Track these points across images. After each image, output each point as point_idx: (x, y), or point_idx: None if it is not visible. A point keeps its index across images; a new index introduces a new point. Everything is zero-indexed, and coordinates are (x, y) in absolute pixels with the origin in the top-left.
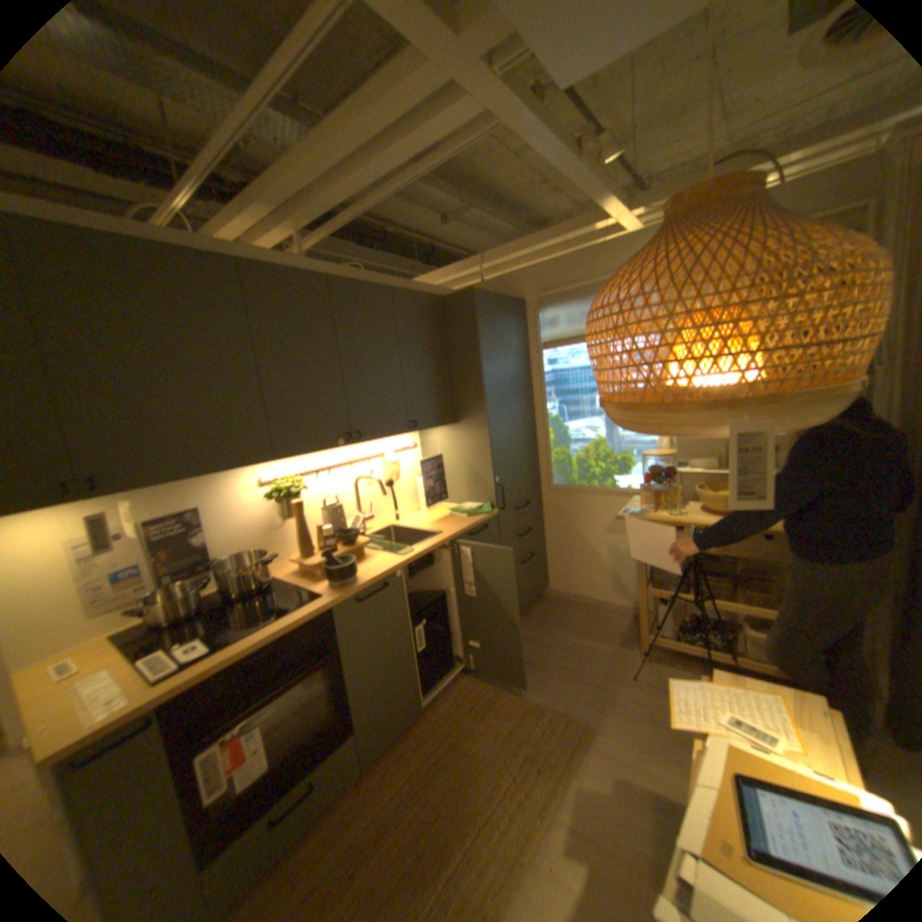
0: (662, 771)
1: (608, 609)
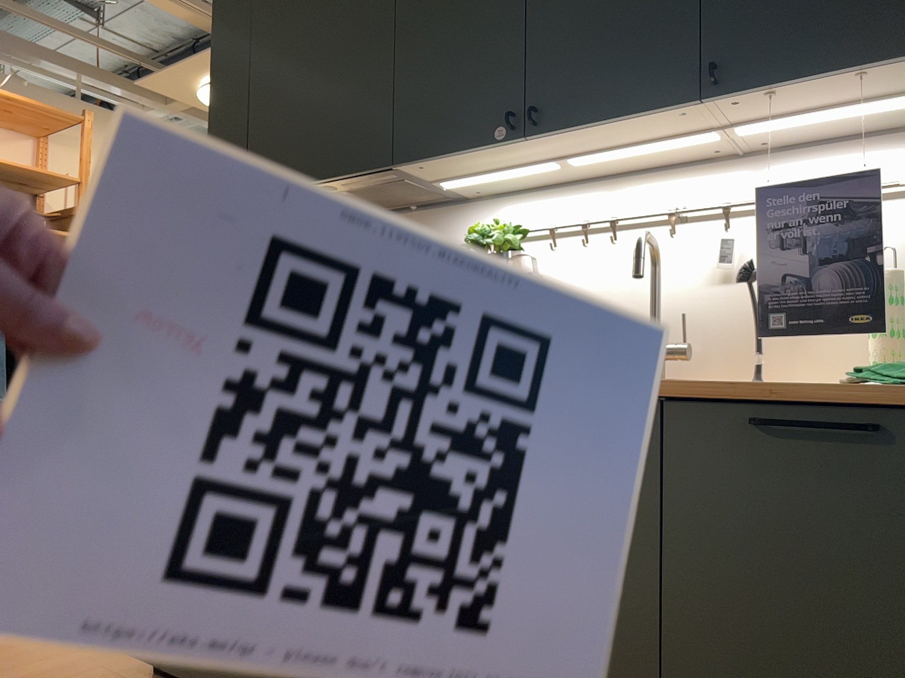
0: None
1: None
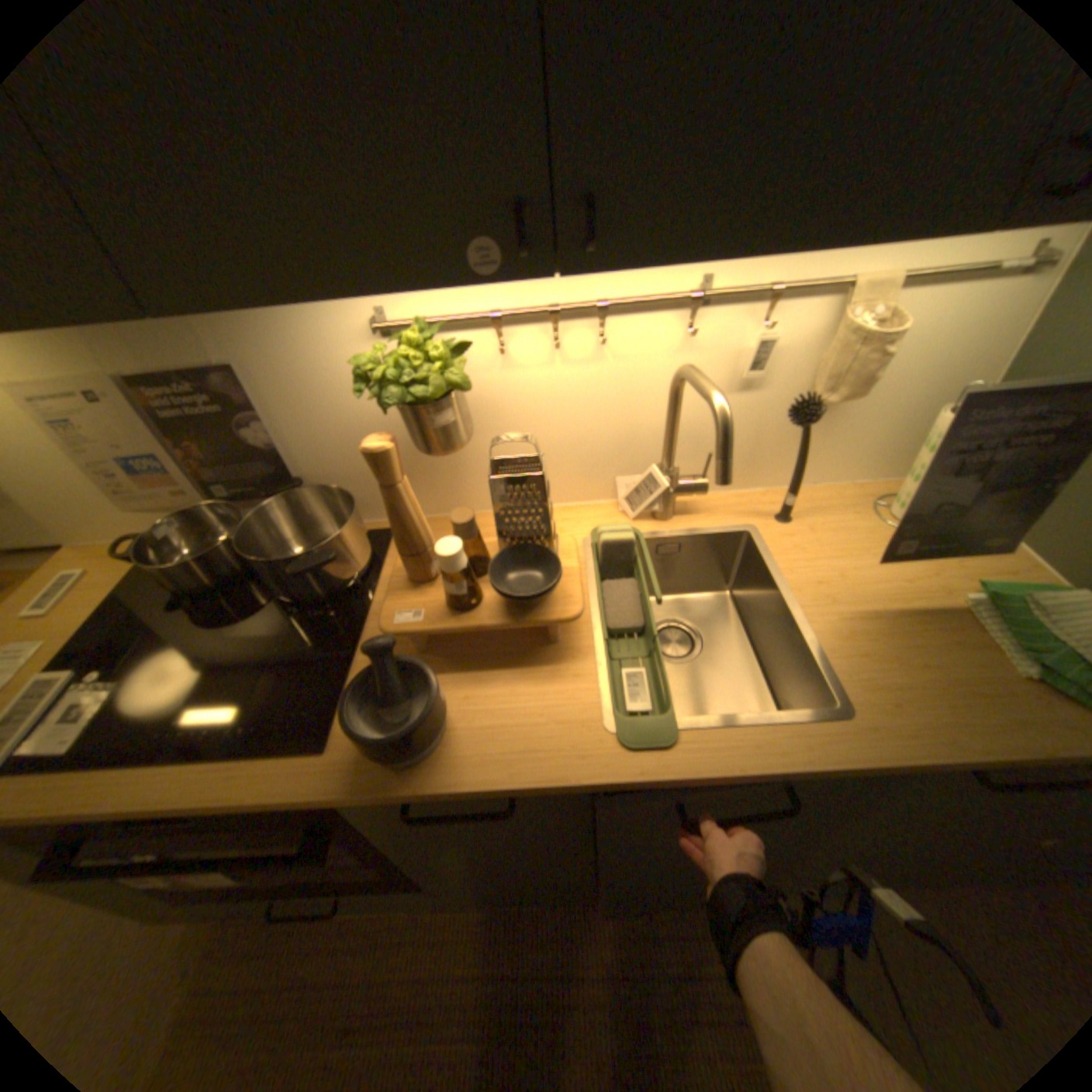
0: None
1: None
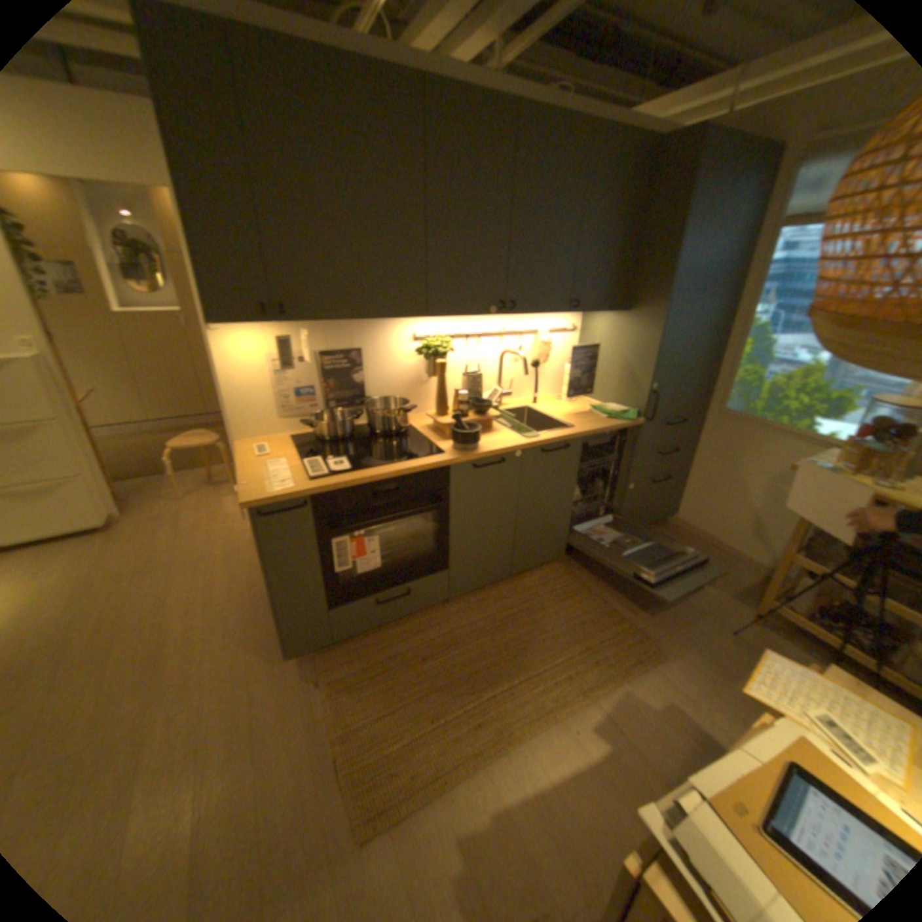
0: (725, 720)
1: (739, 559)
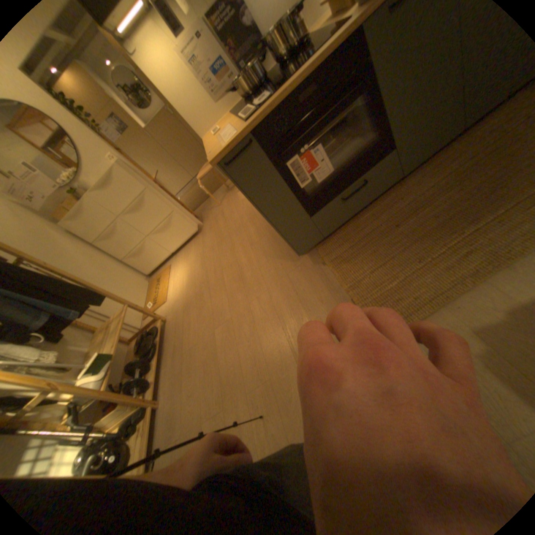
0: None
1: None
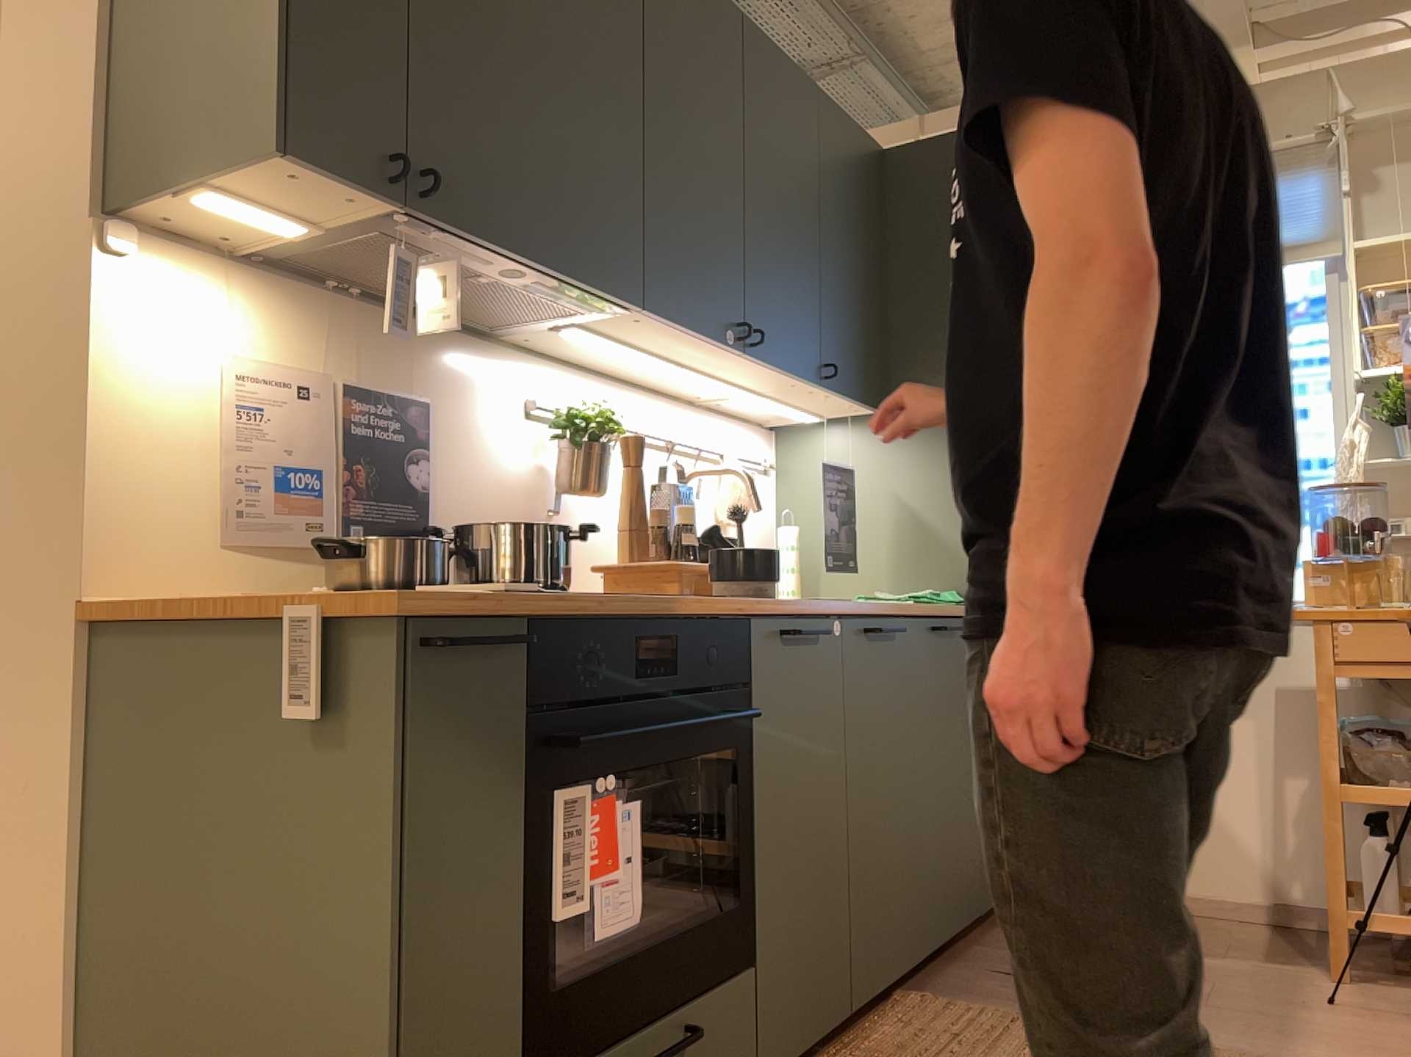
0: None
1: (1206, 911)
